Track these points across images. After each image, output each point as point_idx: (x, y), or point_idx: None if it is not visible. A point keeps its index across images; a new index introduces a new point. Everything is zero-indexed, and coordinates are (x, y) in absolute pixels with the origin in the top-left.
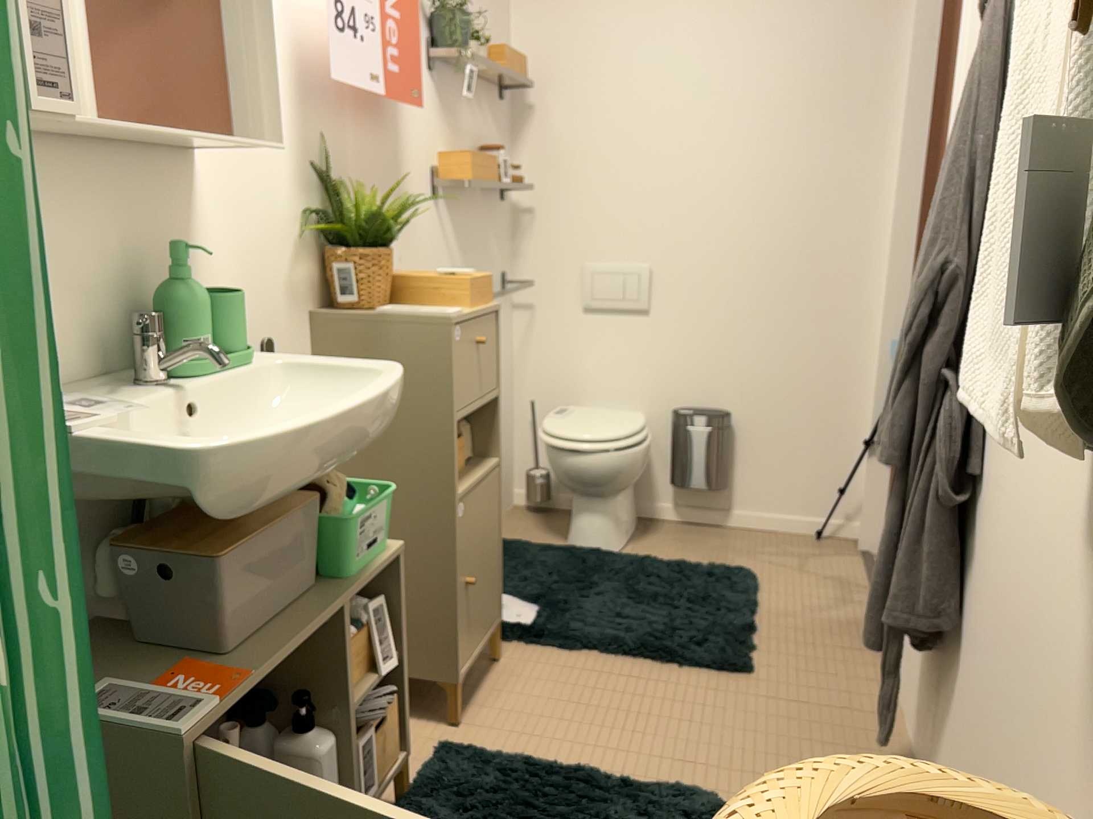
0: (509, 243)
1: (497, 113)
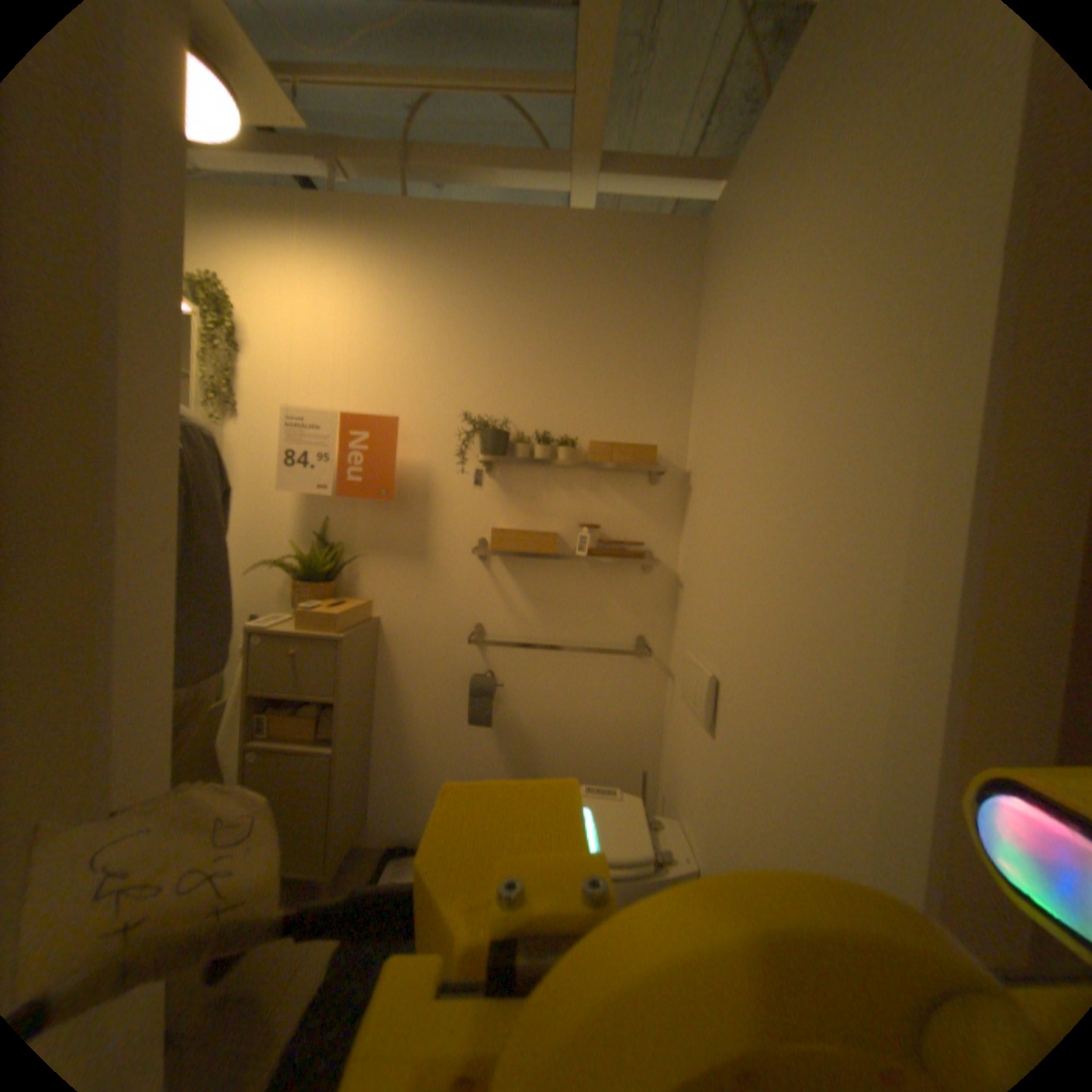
0: (663, 608)
1: (641, 490)
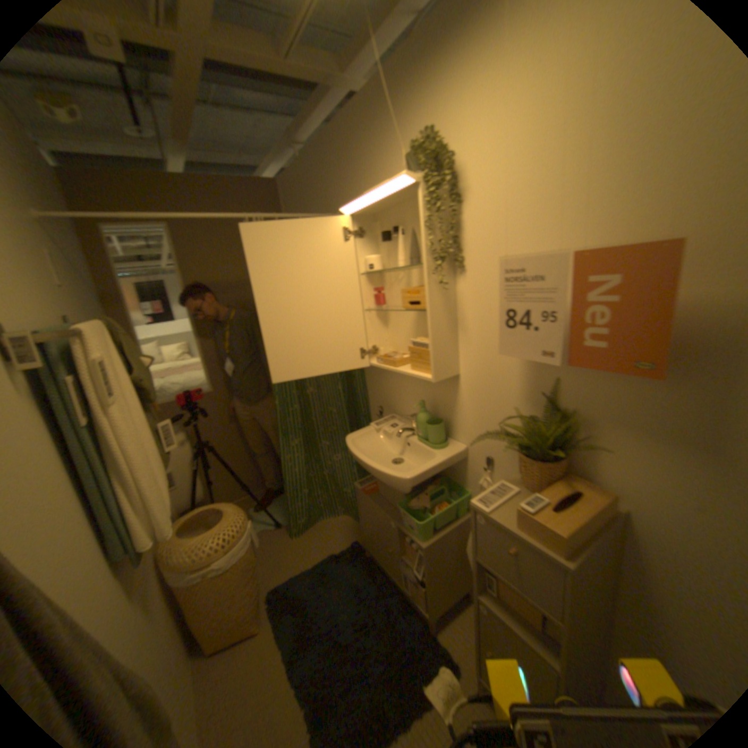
0: None
1: None
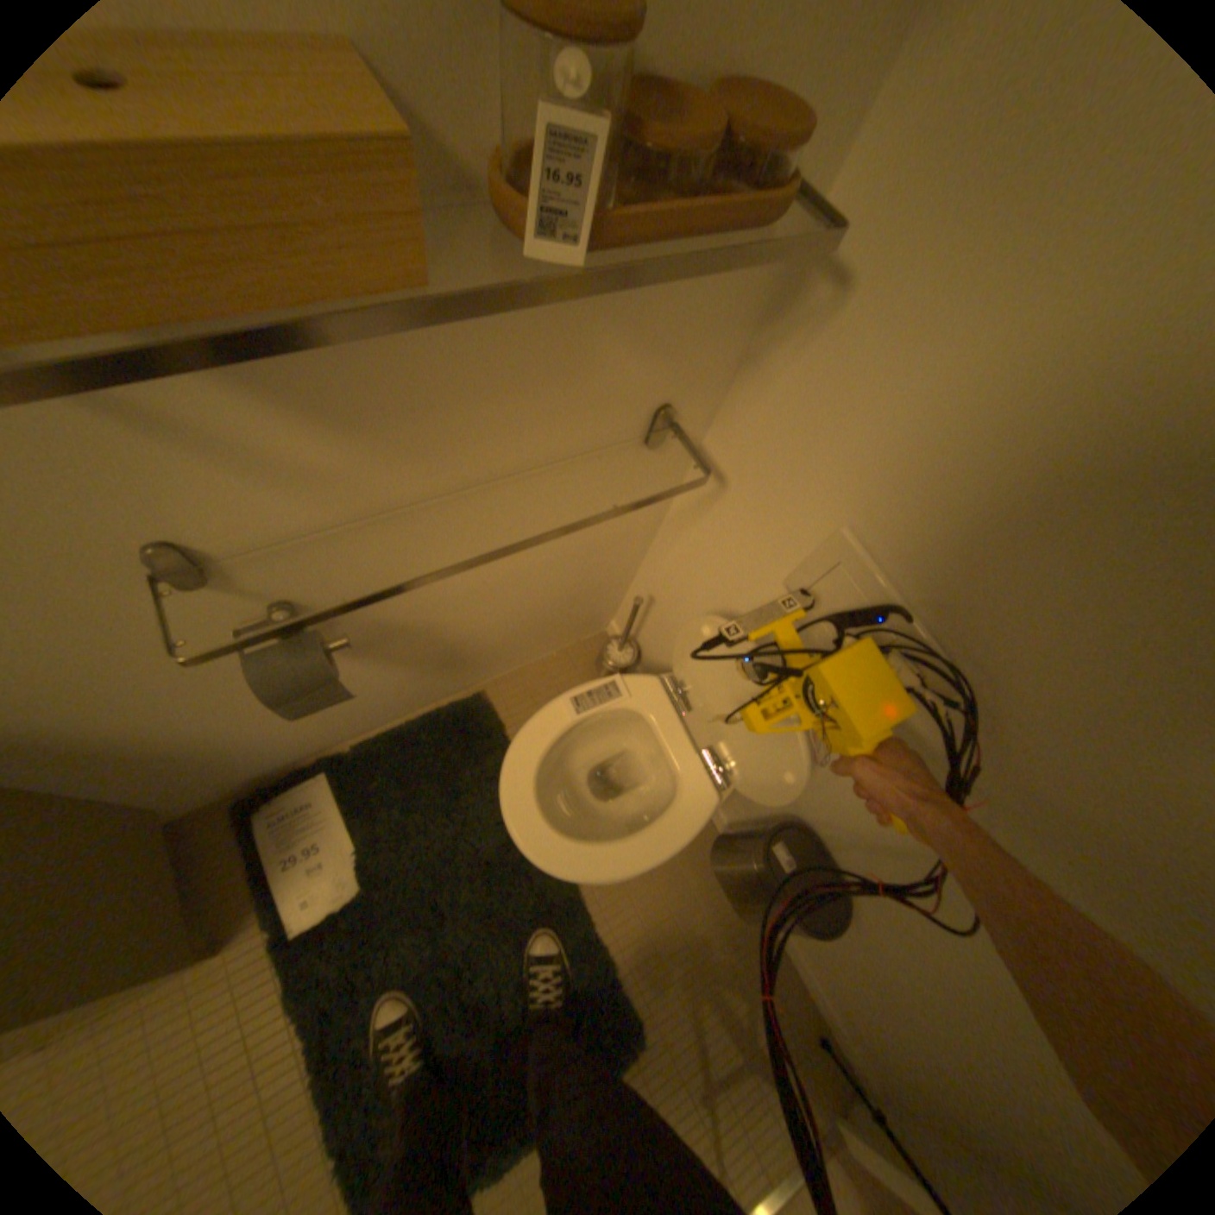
0: (734, 329)
1: None
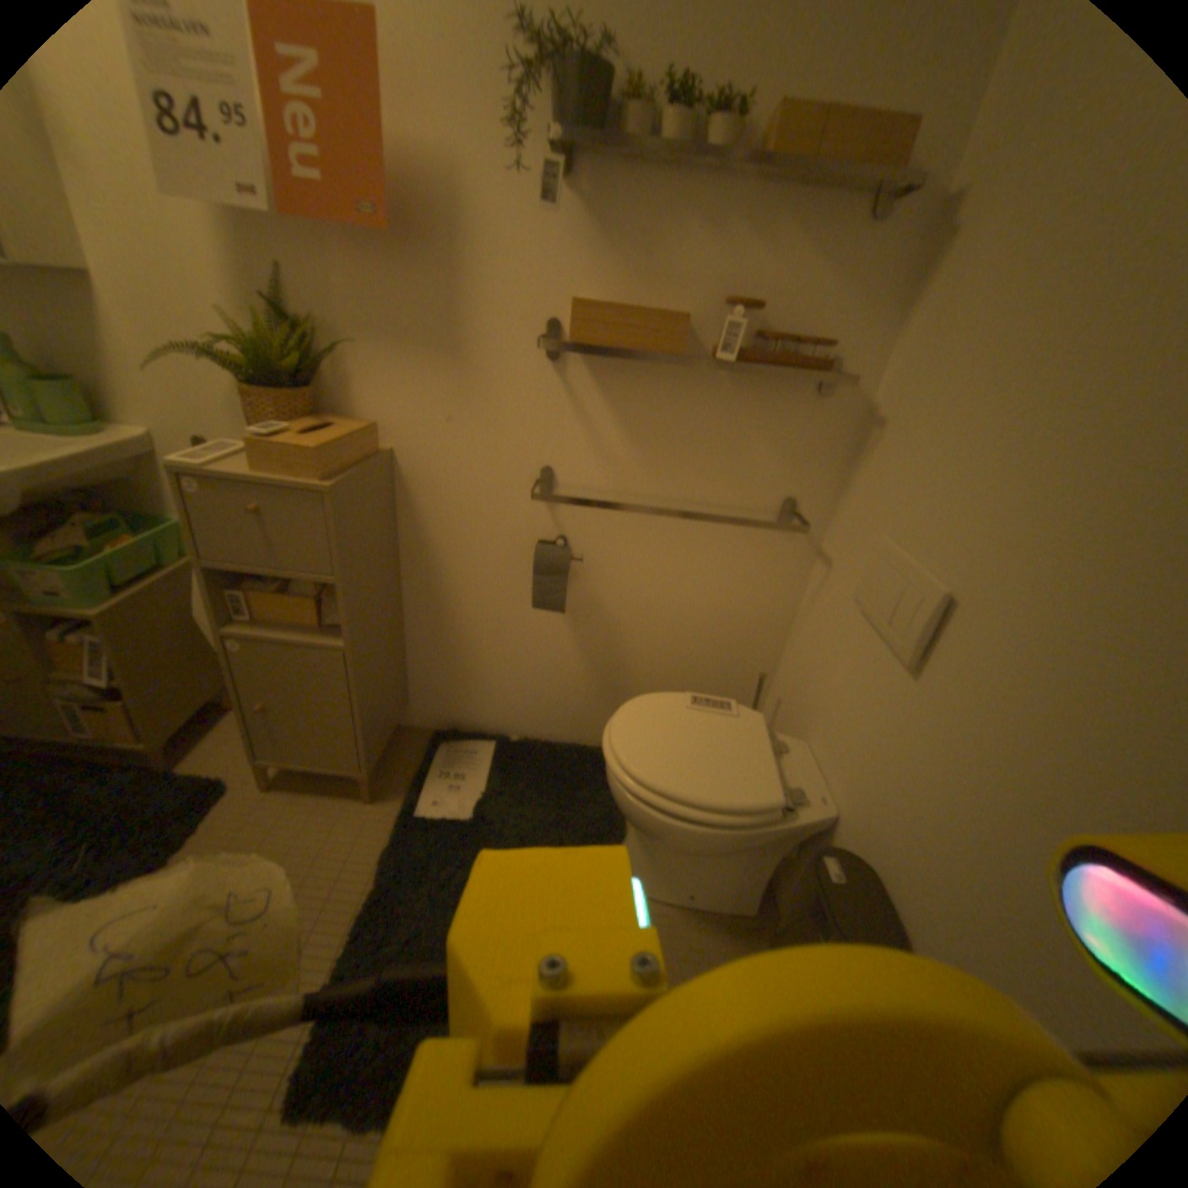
0: (837, 460)
1: (854, 234)
